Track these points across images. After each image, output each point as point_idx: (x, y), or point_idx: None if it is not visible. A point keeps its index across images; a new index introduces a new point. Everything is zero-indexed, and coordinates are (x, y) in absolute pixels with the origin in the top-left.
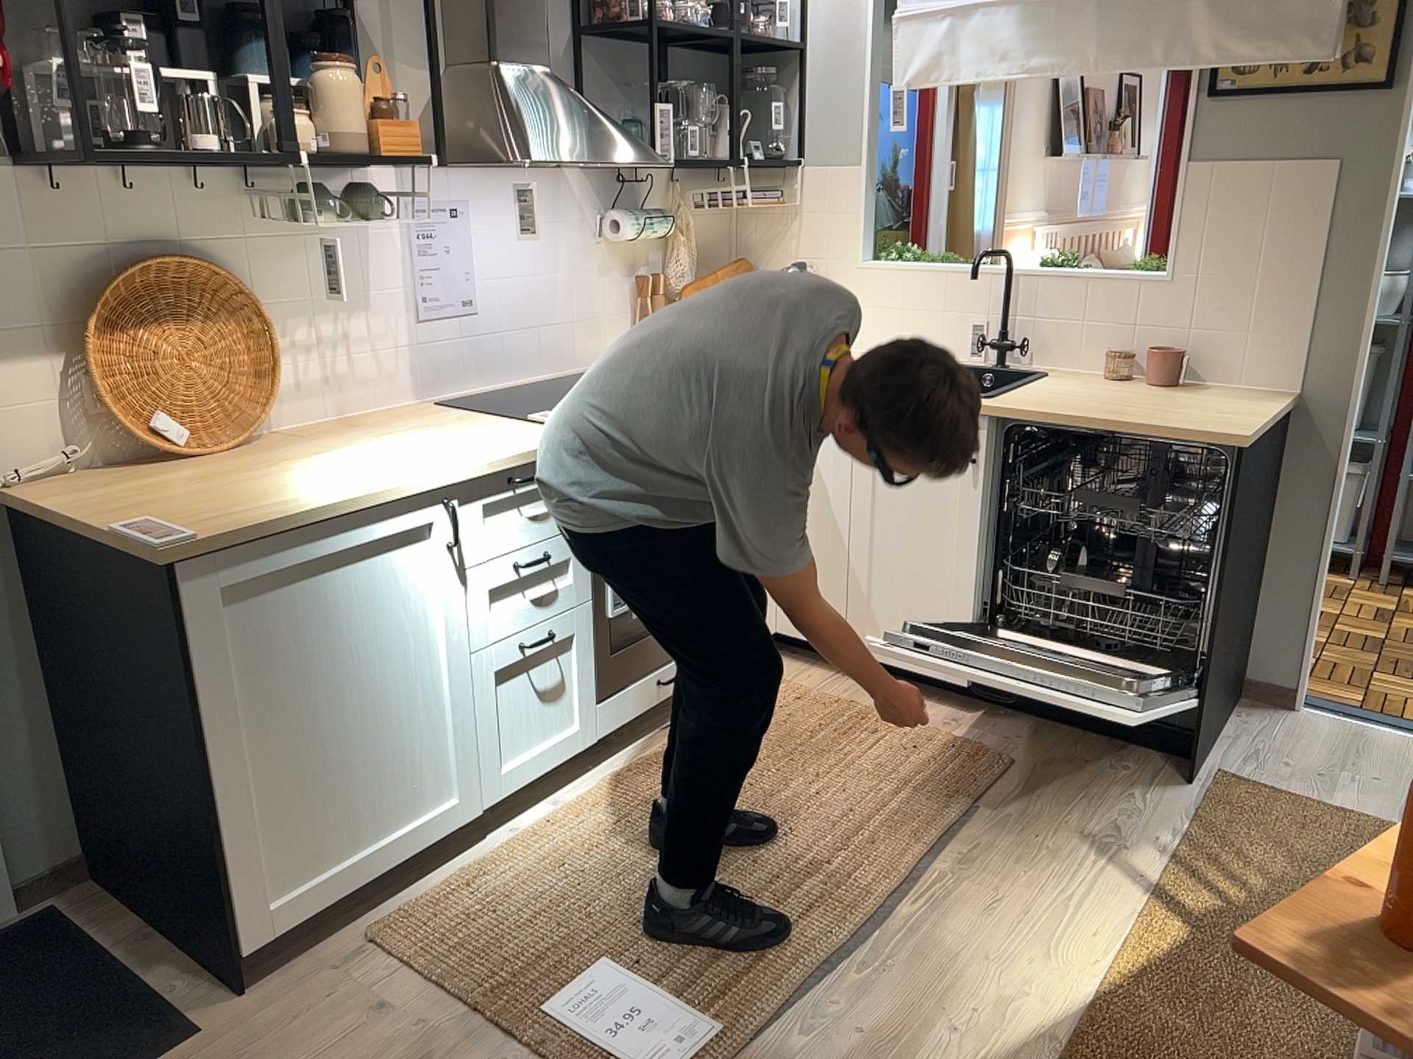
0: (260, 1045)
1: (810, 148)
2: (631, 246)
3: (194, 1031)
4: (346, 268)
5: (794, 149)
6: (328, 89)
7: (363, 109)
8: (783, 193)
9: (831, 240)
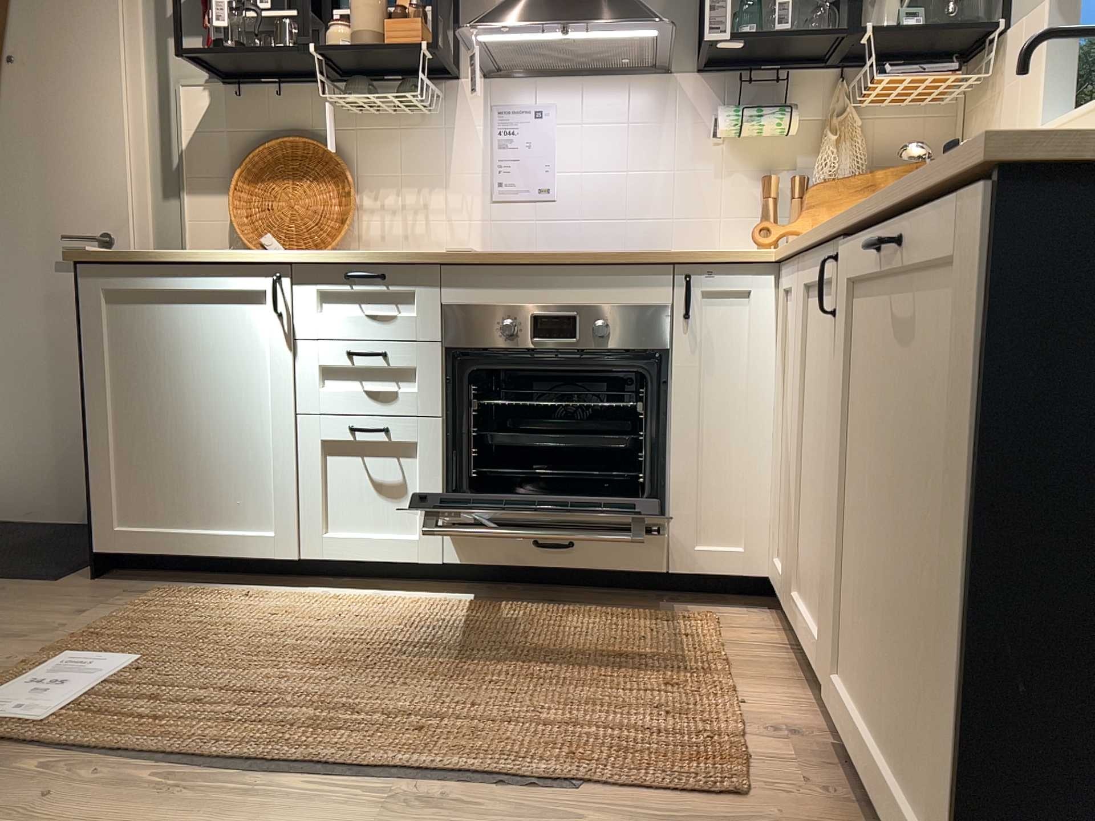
0: (41, 597)
1: (1011, 6)
2: (763, 150)
3: (55, 580)
4: (429, 153)
5: (1000, 15)
6: (351, 3)
7: (372, 13)
8: (977, 71)
9: (1017, 114)
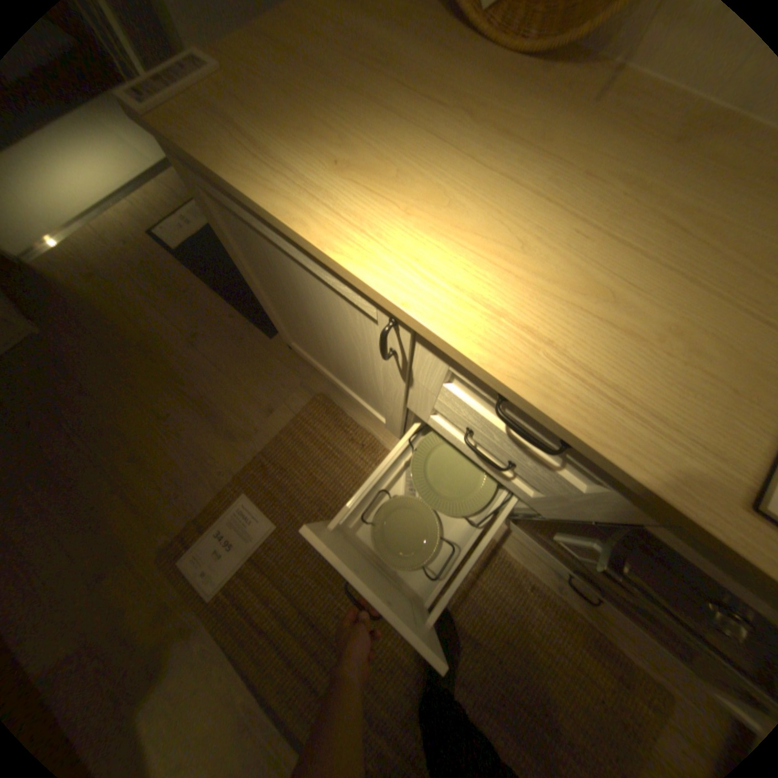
0: (257, 364)
1: None
2: None
3: (271, 335)
4: None
5: None
6: None
7: None
8: None
9: None
